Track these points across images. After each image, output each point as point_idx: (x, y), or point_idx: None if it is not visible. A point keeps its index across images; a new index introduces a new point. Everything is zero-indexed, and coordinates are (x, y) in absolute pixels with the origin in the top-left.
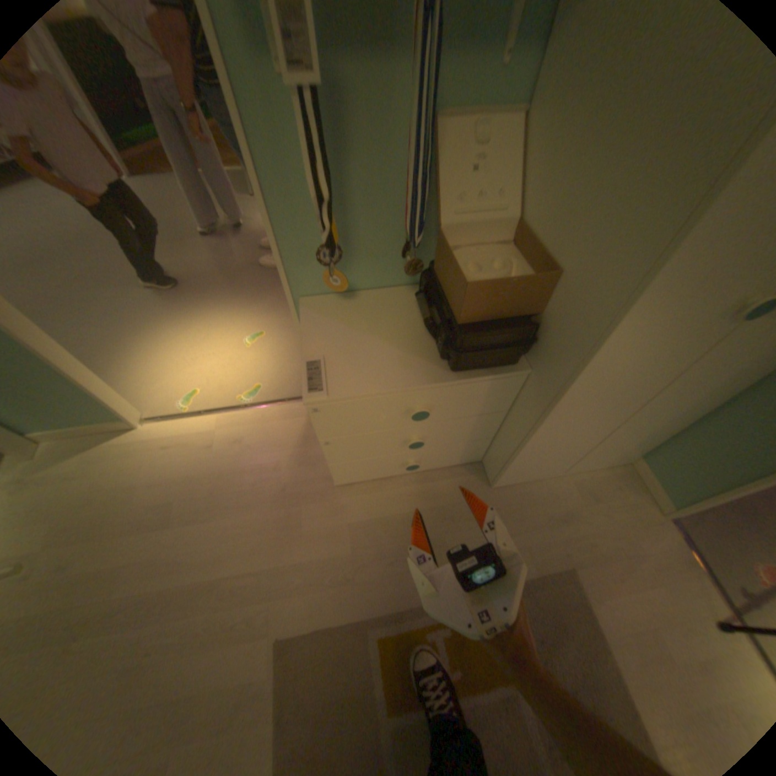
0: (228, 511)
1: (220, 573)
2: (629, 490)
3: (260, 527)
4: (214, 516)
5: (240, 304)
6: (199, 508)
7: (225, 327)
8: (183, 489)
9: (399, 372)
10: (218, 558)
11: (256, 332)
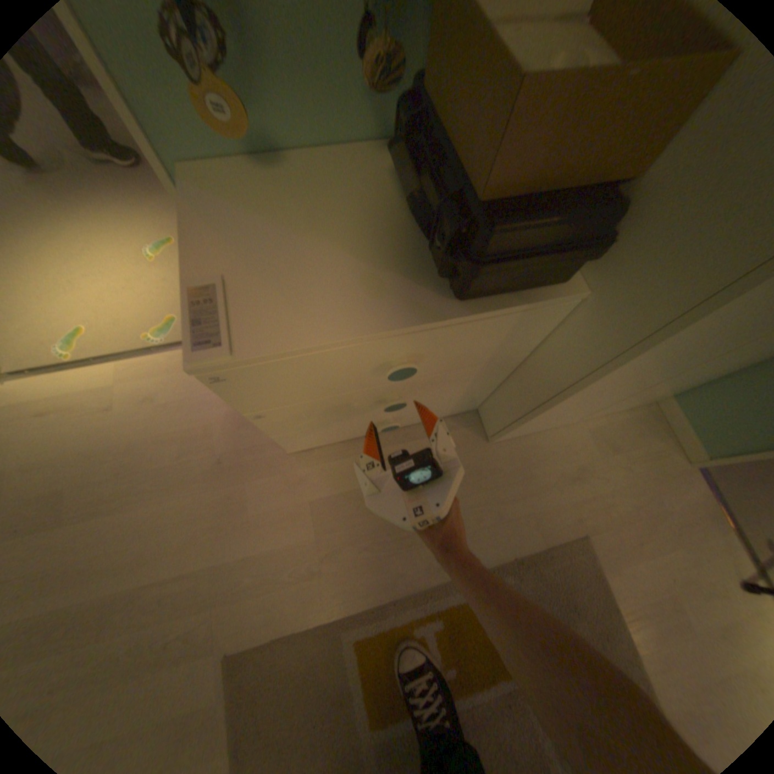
0: (143, 497)
1: (140, 581)
2: (652, 436)
3: (190, 515)
4: (124, 506)
5: (132, 196)
6: (101, 497)
7: (112, 231)
8: (75, 471)
9: (365, 302)
10: (136, 561)
11: (160, 238)
